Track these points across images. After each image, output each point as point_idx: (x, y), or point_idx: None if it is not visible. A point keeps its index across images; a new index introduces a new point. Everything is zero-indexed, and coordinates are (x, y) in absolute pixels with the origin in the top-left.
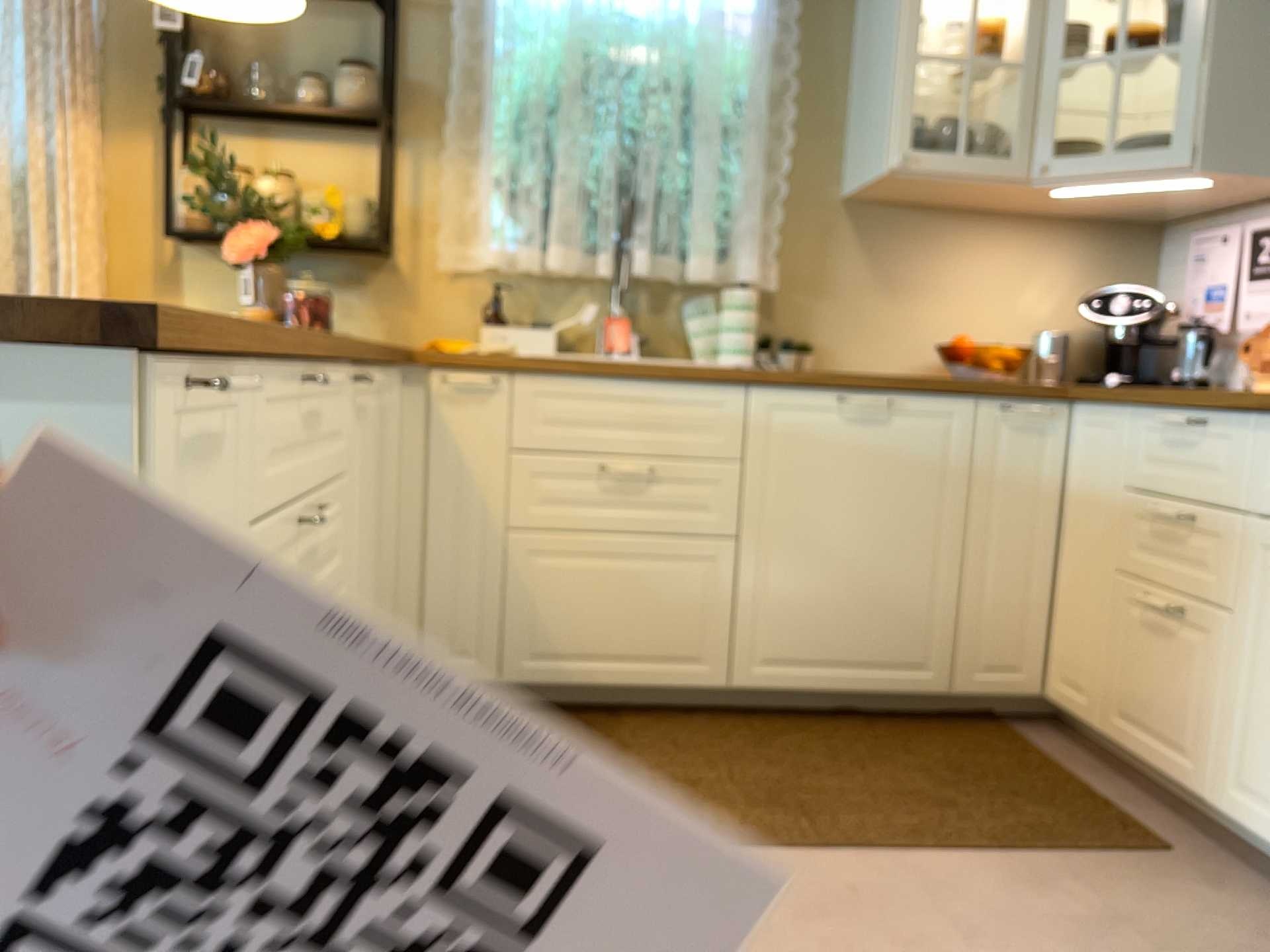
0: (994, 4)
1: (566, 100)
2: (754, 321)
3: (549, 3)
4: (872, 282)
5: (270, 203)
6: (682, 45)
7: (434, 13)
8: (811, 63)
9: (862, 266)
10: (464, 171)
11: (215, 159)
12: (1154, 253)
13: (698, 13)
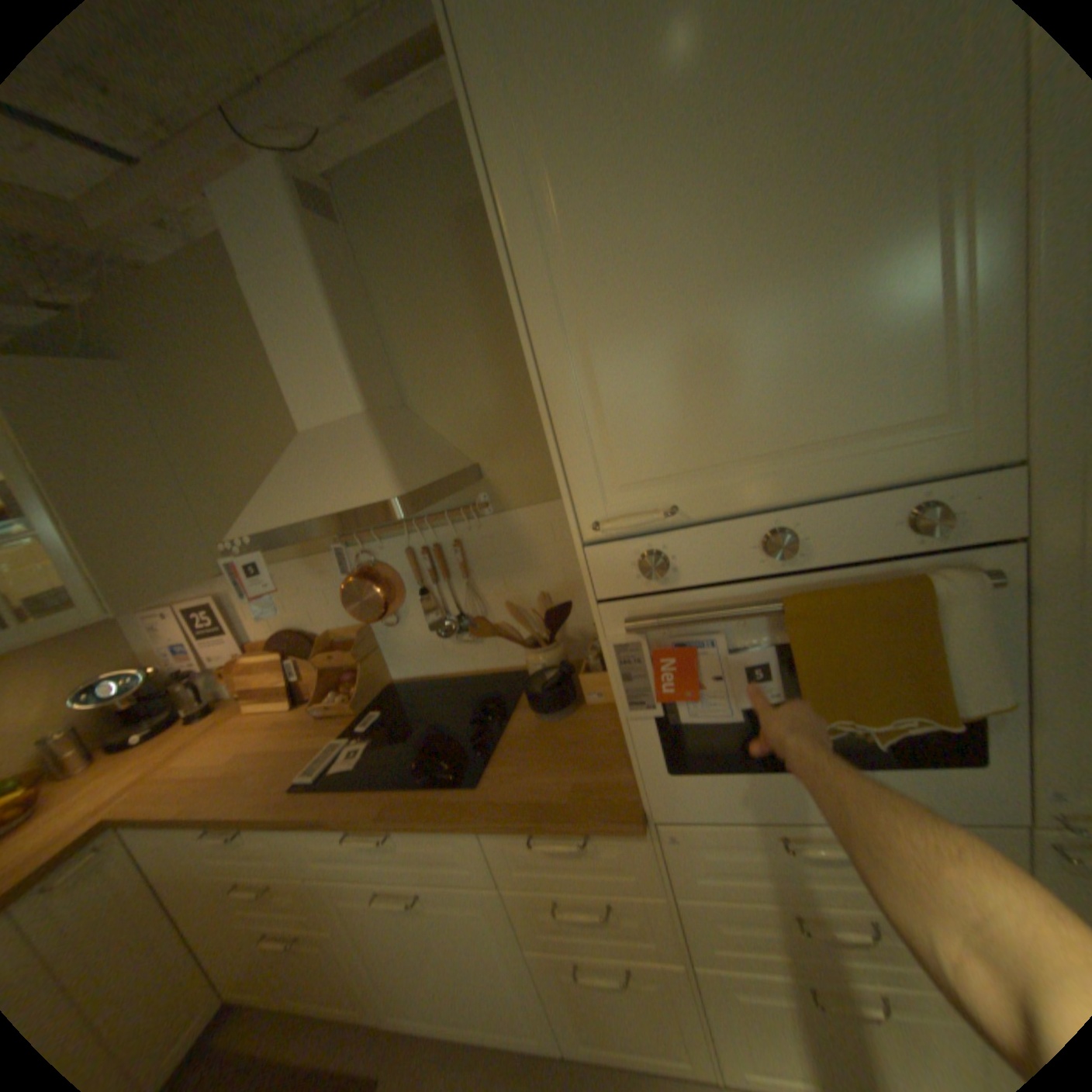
0: None
1: None
2: None
3: None
4: None
5: None
6: None
7: None
8: None
9: None
10: None
11: None
12: (108, 627)
13: None
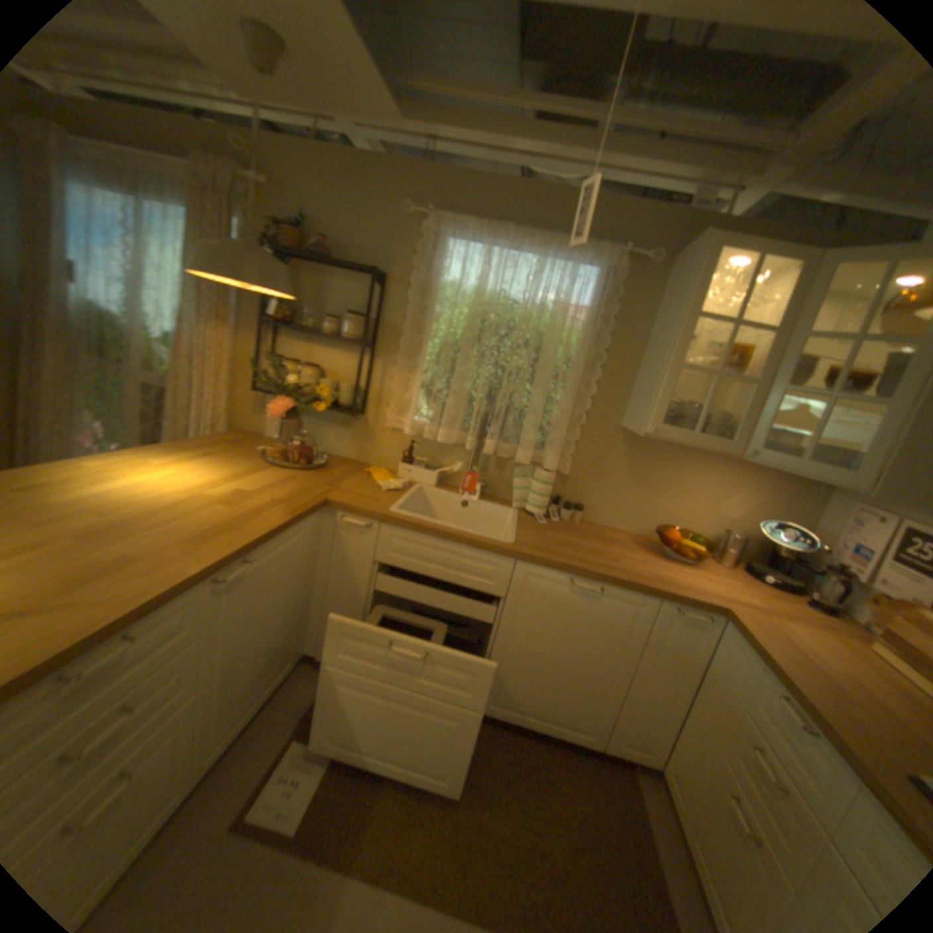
0: (752, 323)
1: (463, 349)
2: (547, 492)
3: (466, 287)
4: (628, 477)
5: (294, 386)
6: (537, 325)
7: (402, 285)
8: (619, 342)
9: (624, 467)
10: (405, 376)
11: (270, 358)
12: (824, 496)
13: (553, 305)
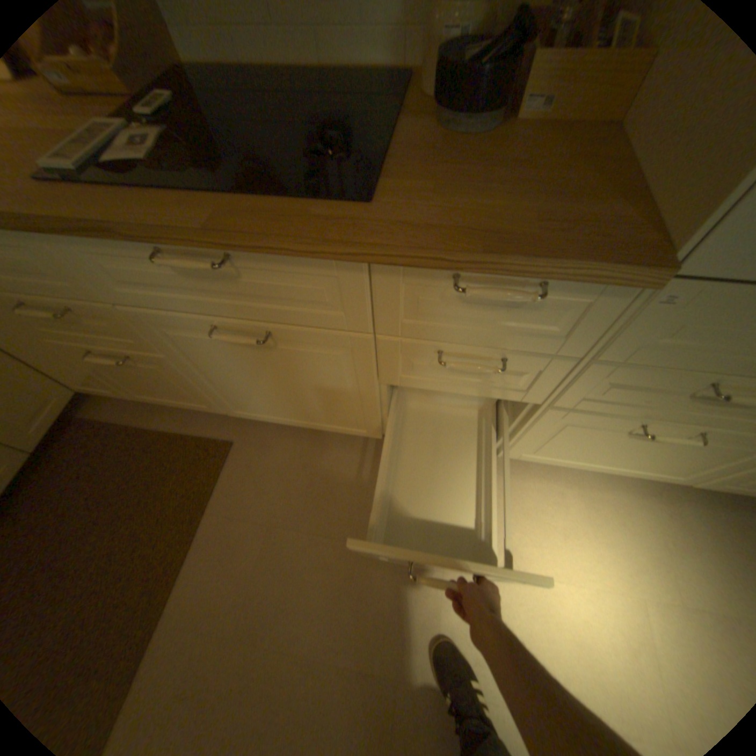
0: None
1: None
2: None
3: None
4: None
5: None
6: None
7: None
8: None
9: None
10: None
11: None
12: None
13: None
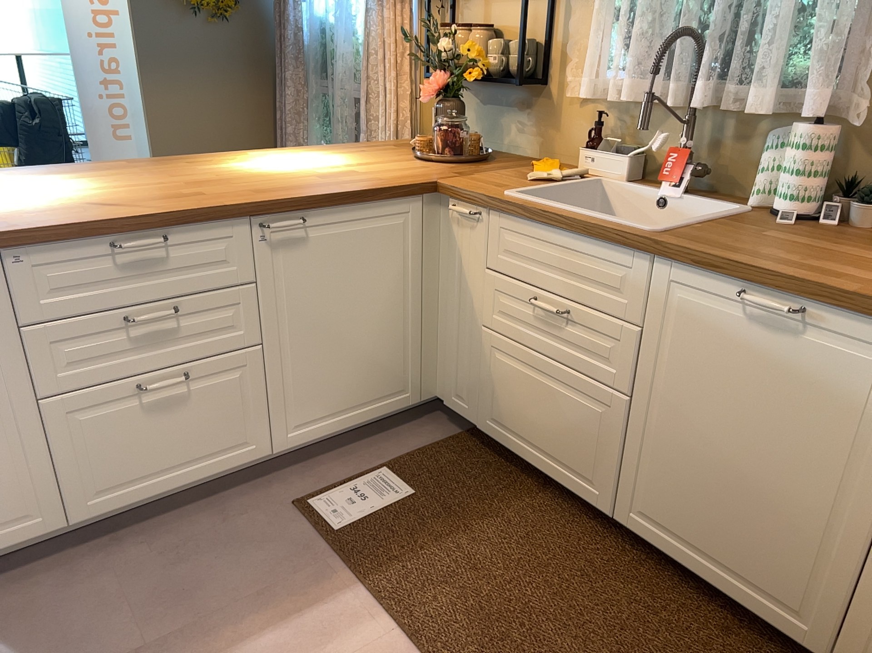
0: None
1: None
2: (808, 167)
3: None
4: None
5: (451, 56)
6: None
7: None
8: None
9: None
10: (592, 9)
11: (431, 26)
12: None
13: None
